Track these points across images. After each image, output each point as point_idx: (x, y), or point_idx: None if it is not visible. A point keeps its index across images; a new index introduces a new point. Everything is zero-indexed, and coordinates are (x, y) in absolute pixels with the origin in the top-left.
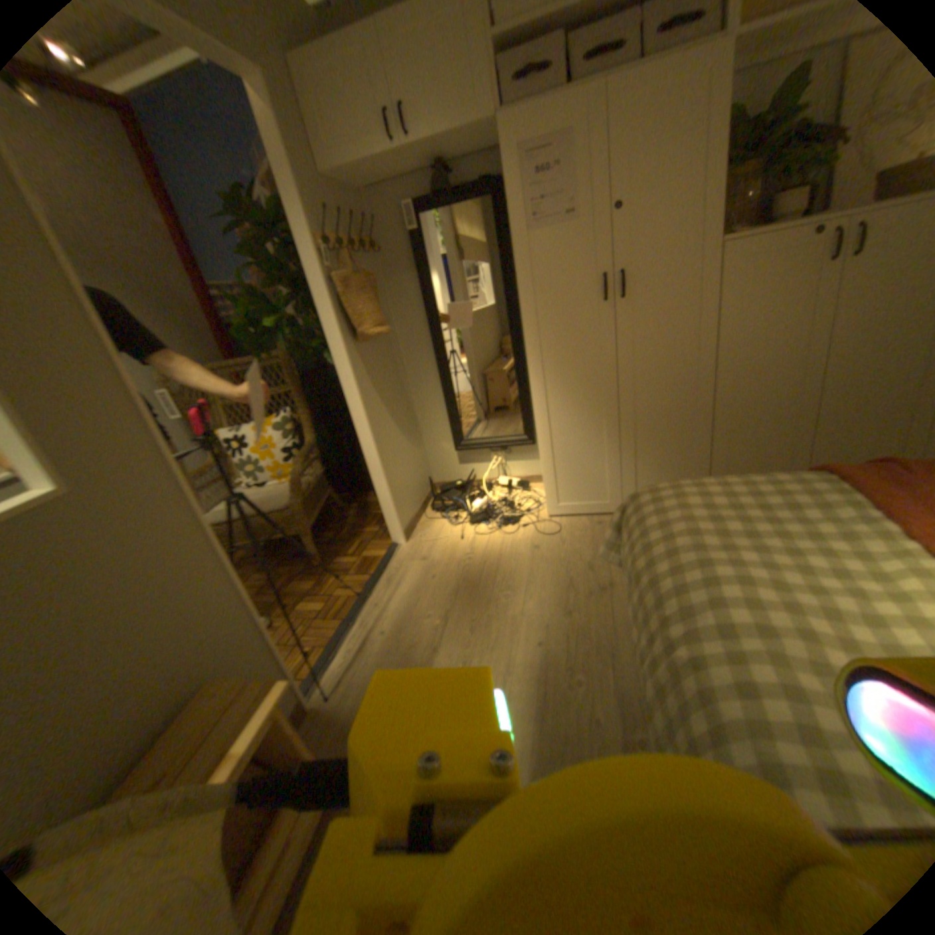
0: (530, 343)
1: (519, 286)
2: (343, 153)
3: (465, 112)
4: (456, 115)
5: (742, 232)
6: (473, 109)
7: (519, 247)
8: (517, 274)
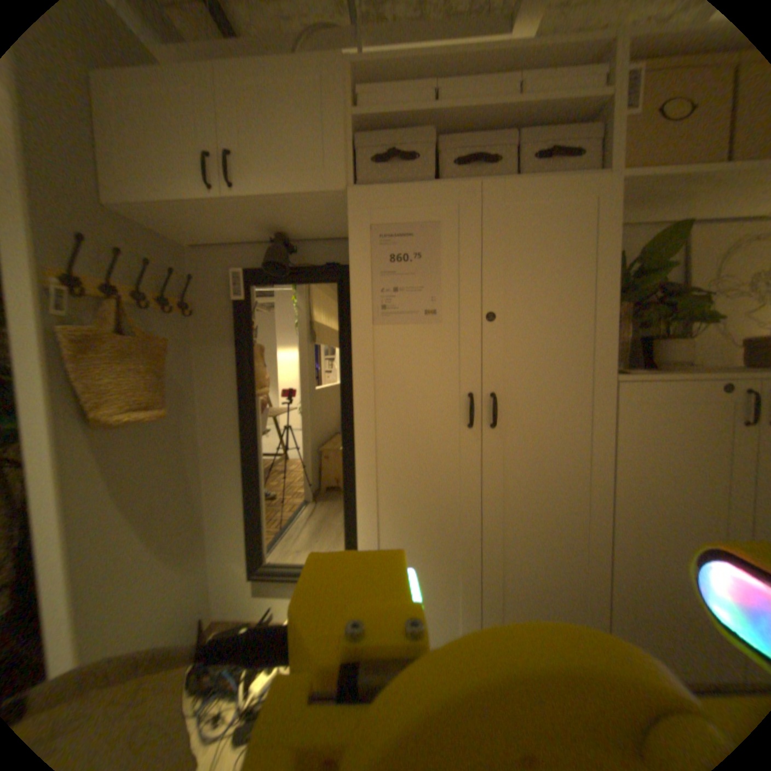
0: (364, 467)
1: (355, 390)
2: (143, 191)
3: (311, 180)
4: (298, 181)
5: (638, 374)
6: (320, 179)
7: (361, 342)
8: (355, 374)
